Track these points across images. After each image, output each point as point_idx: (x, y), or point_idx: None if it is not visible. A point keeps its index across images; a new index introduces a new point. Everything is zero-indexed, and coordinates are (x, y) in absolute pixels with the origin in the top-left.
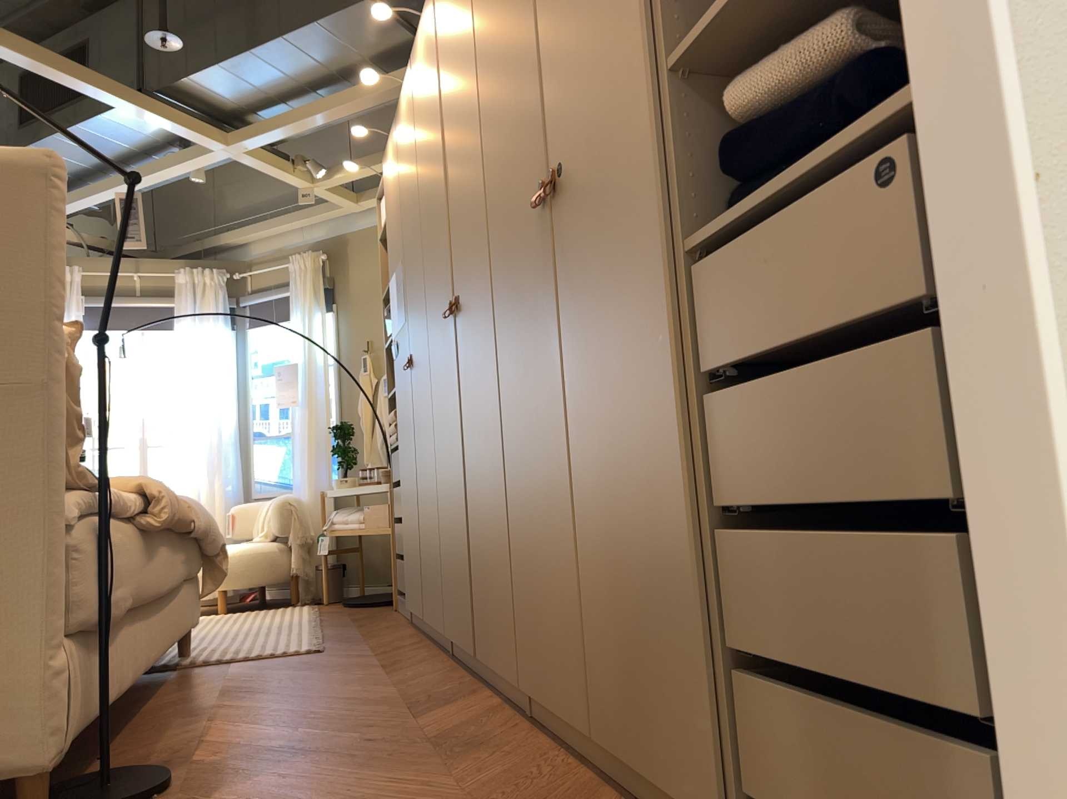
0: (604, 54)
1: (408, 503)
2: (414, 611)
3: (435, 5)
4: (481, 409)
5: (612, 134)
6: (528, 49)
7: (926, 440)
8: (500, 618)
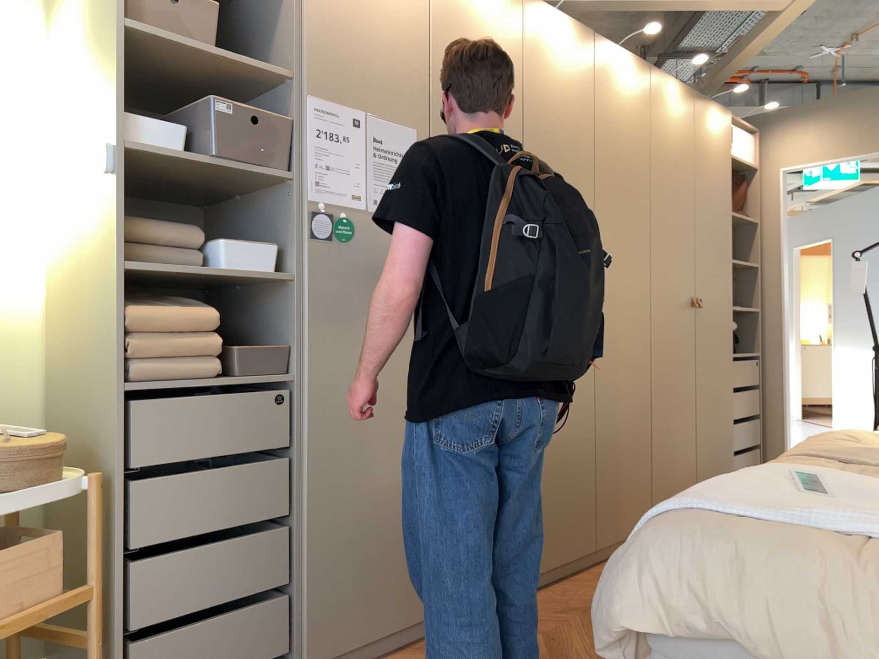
0: (717, 281)
1: (364, 479)
2: (364, 641)
3: (592, 49)
4: (622, 376)
5: (717, 307)
6: (685, 230)
7: (755, 403)
8: (628, 503)
